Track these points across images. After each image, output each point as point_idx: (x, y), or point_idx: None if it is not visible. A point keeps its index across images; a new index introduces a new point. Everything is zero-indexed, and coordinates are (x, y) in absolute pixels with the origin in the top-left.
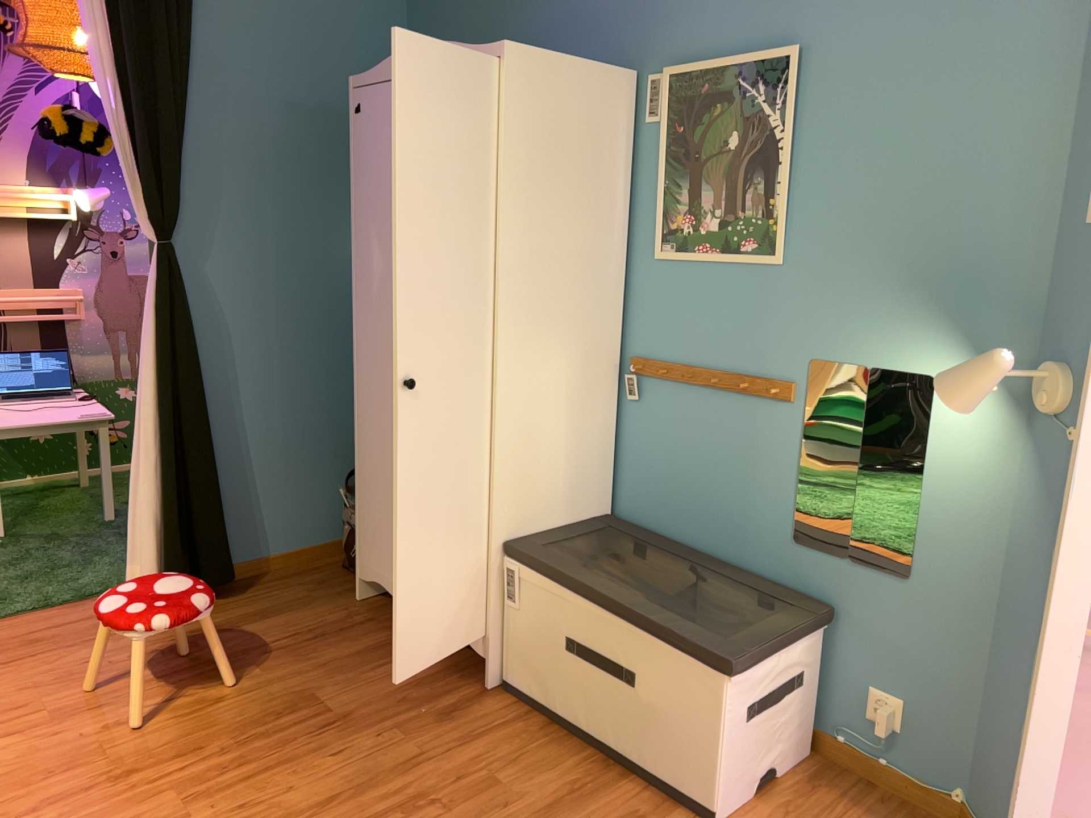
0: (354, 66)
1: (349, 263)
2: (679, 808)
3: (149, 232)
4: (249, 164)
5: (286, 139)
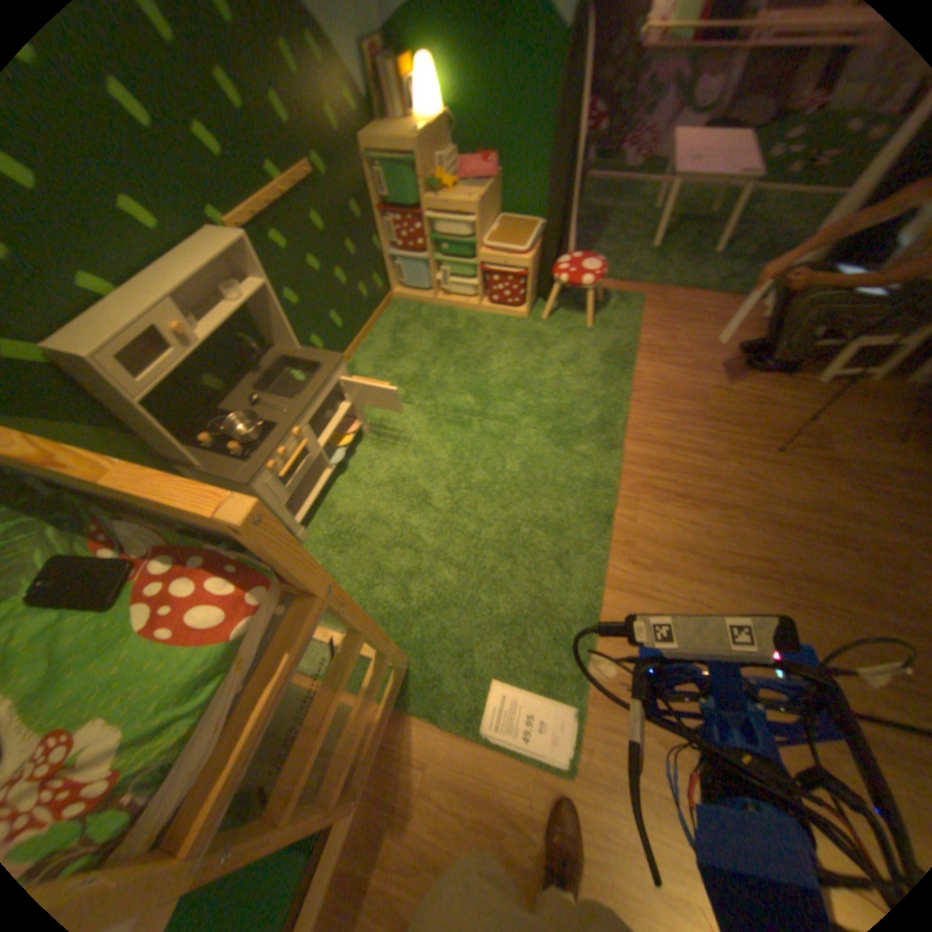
0: None
1: None
2: None
3: None
4: None
5: None
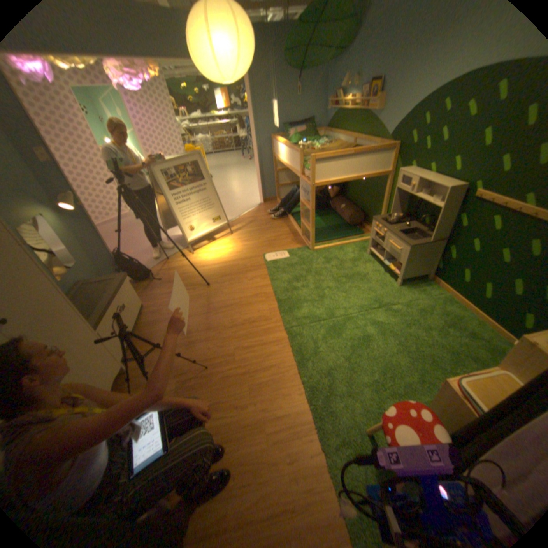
0: None
1: None
2: (143, 311)
3: None
4: None
5: None
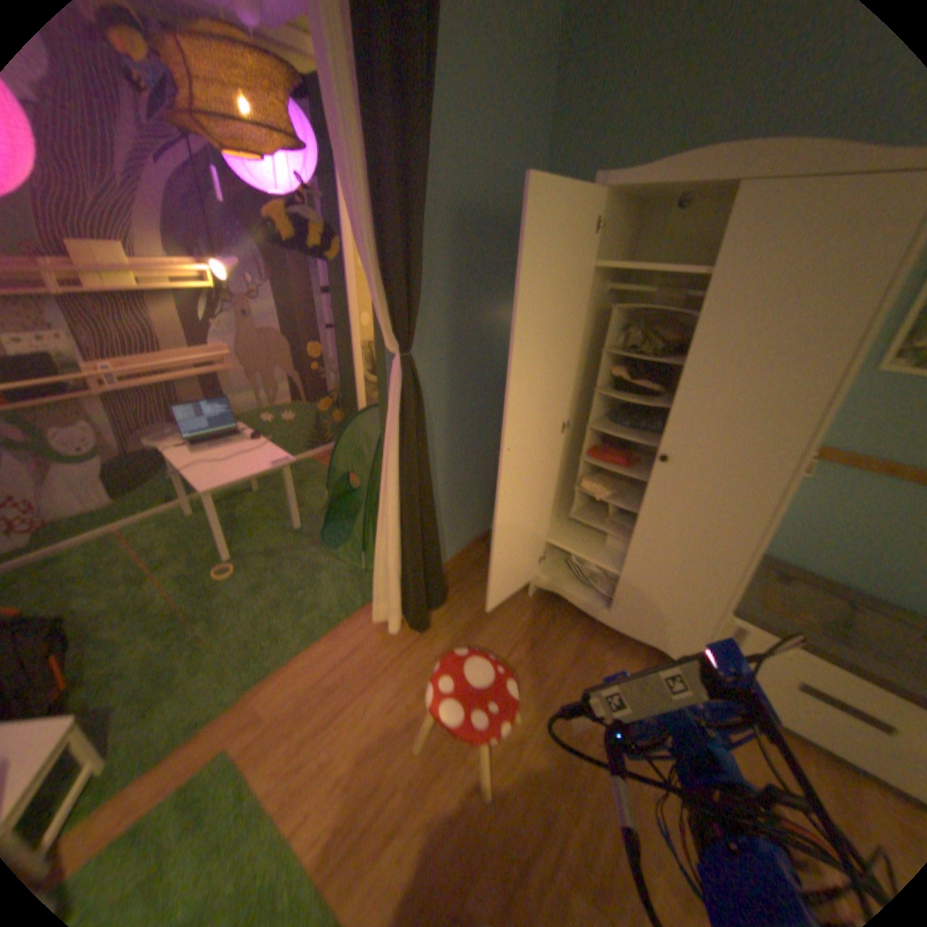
0: (519, 149)
1: (500, 340)
2: None
3: (390, 344)
4: (449, 259)
5: (473, 231)
